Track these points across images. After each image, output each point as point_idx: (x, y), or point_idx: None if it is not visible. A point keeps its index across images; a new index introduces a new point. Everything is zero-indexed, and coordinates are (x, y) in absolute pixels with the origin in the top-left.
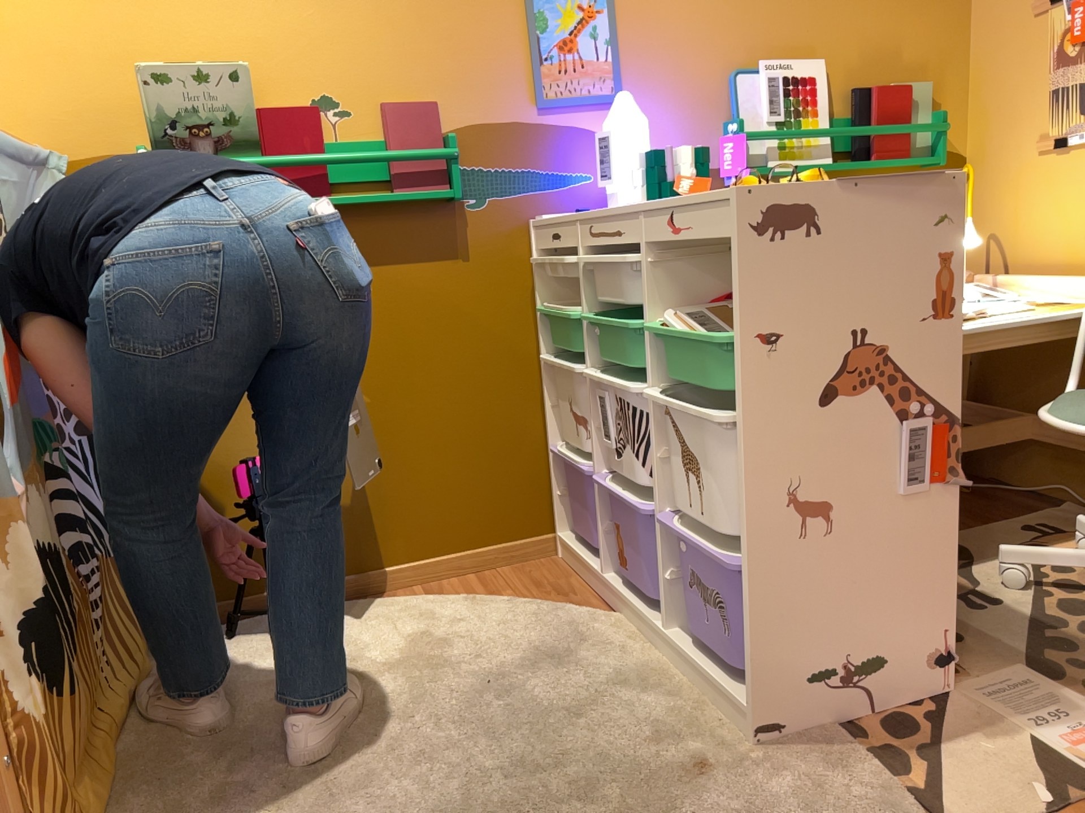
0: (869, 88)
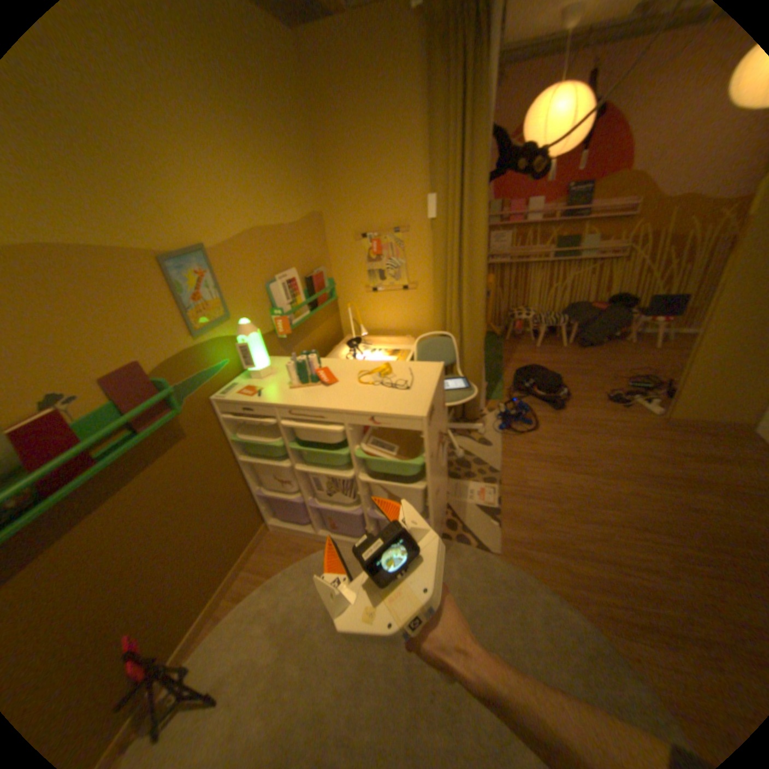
0: (312, 276)
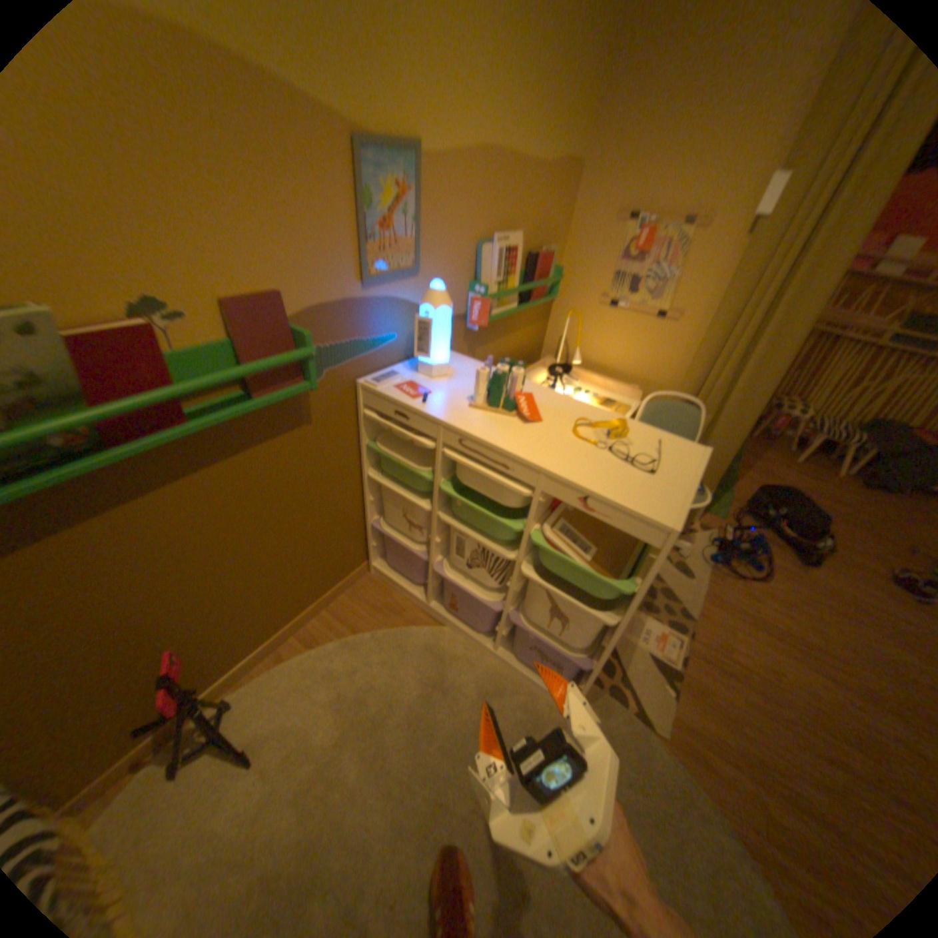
0: (538, 254)
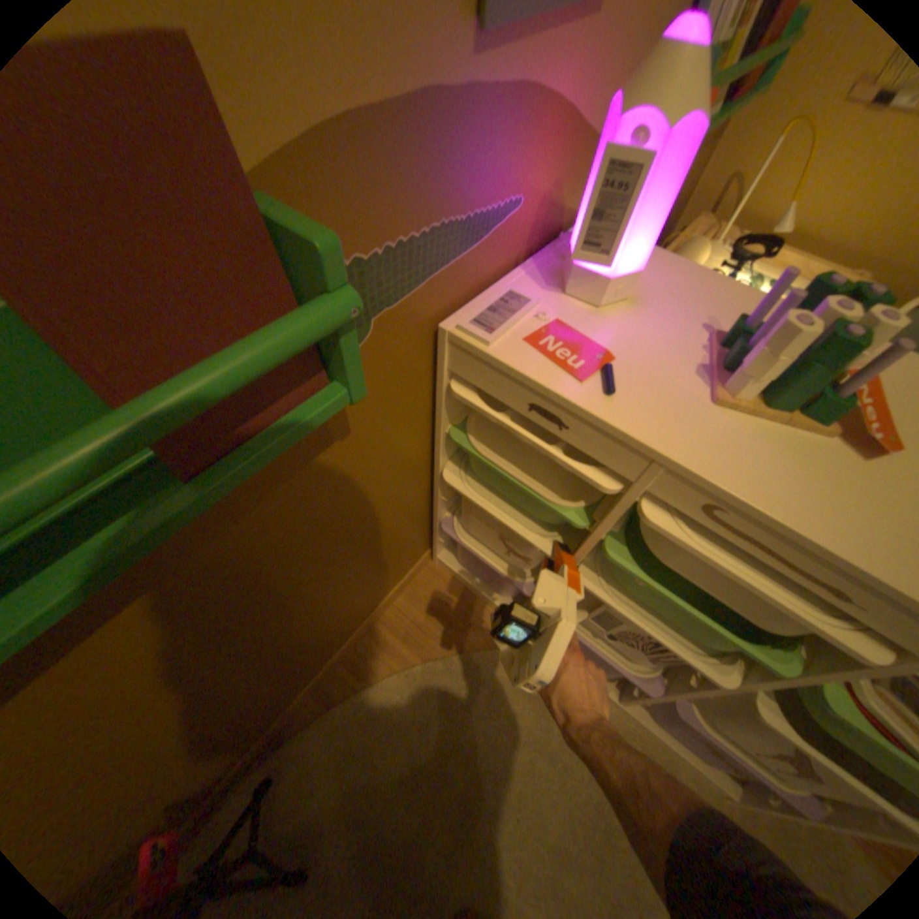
0: None
